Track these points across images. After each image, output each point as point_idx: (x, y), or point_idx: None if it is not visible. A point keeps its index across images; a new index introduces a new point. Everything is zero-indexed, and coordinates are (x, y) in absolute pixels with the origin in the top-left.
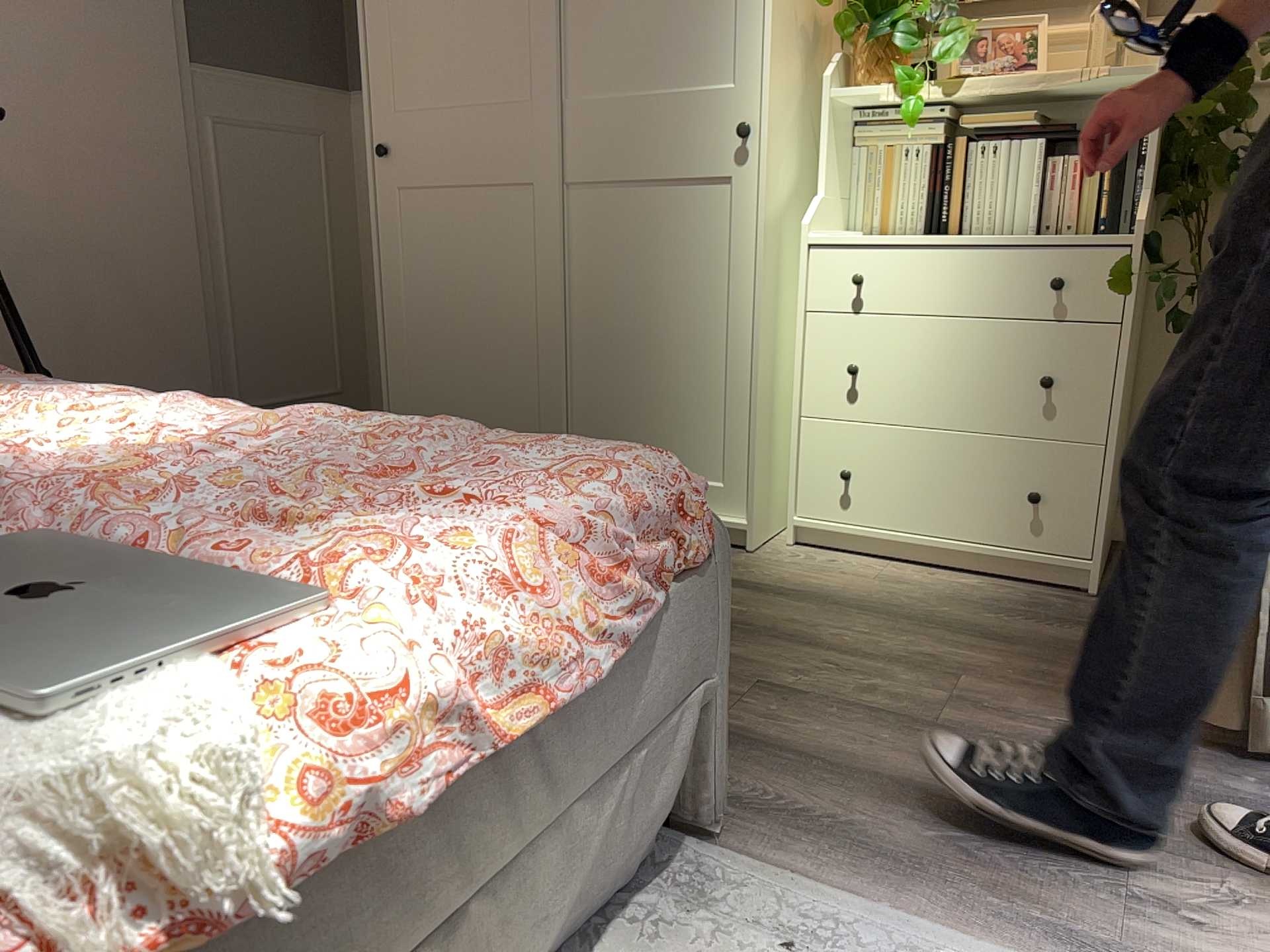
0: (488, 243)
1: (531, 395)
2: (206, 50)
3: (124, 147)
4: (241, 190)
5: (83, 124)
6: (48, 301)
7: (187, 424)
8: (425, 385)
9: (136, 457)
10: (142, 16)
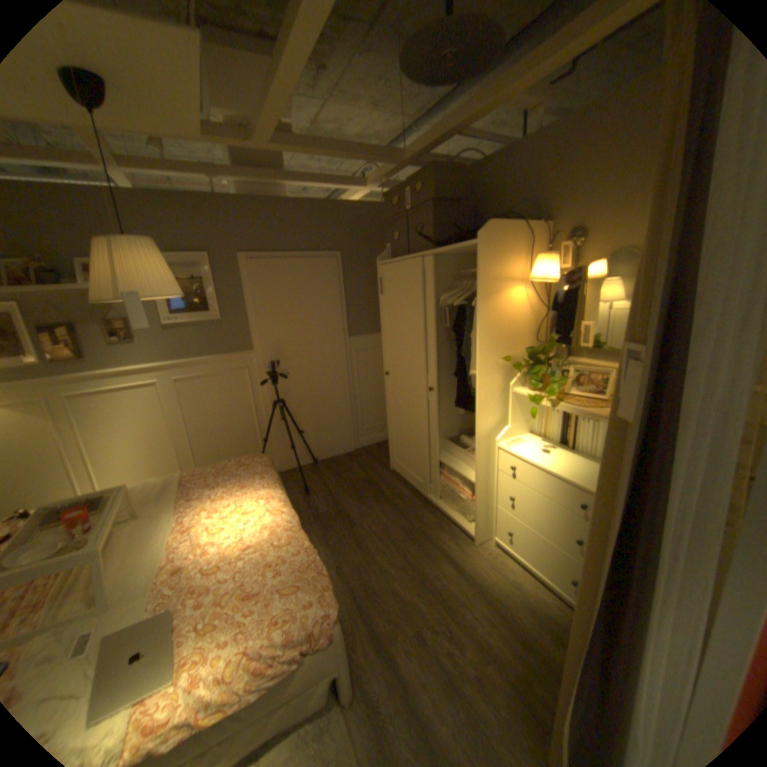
0: (409, 410)
1: (419, 460)
2: (351, 333)
3: (326, 367)
4: (361, 369)
5: (314, 364)
6: (305, 410)
7: (258, 526)
8: (397, 444)
9: (225, 557)
10: (331, 331)
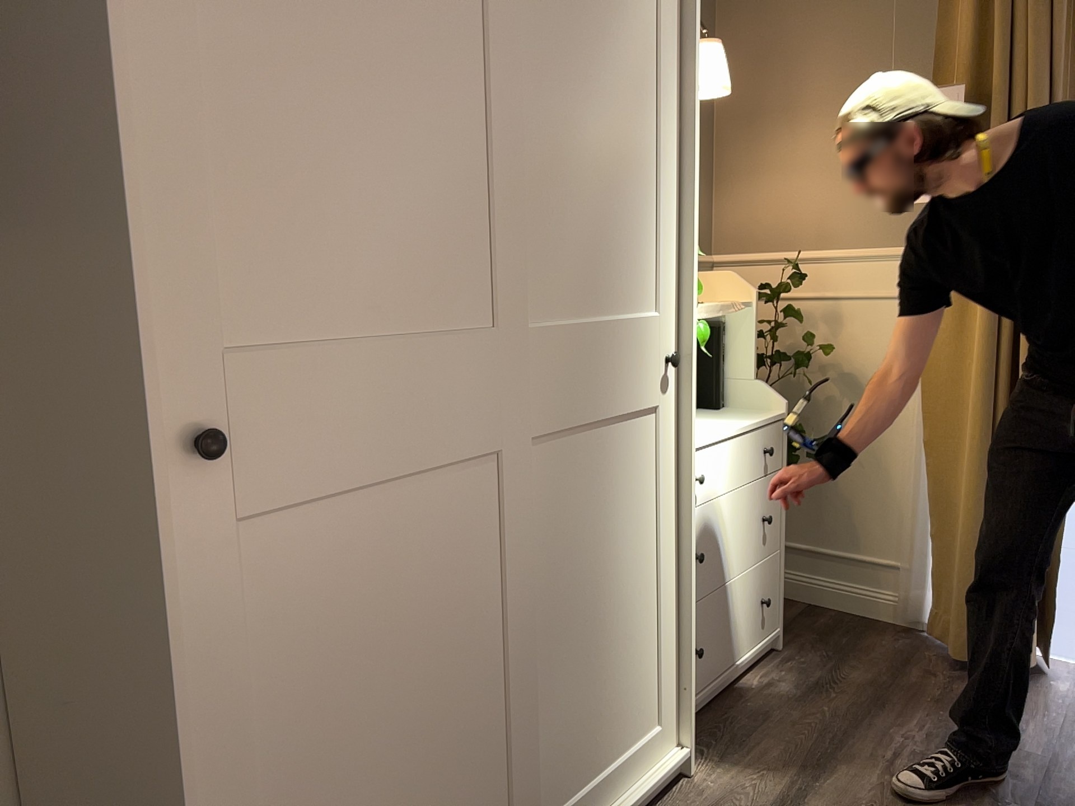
0: (424, 565)
1: (492, 777)
2: None
3: None
4: None
5: None
6: None
7: None
8: None
9: None
10: None
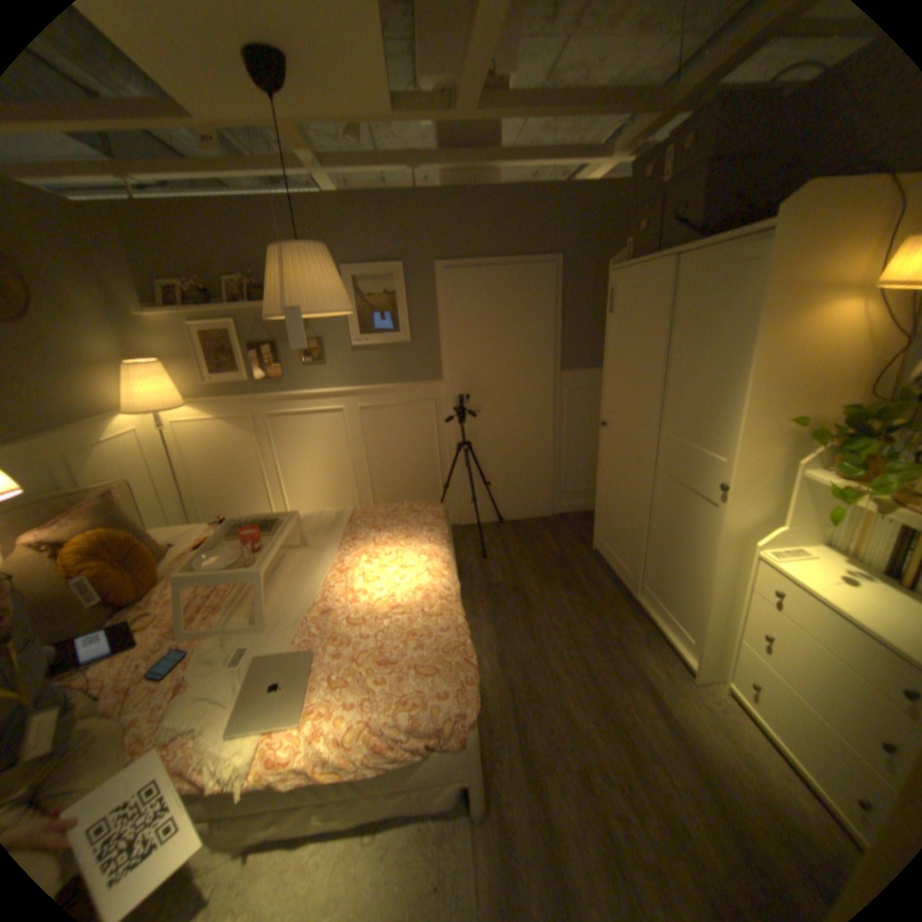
0: (628, 477)
1: (633, 547)
2: (565, 365)
3: (526, 408)
4: (573, 415)
5: (512, 402)
6: (495, 458)
7: (413, 585)
8: (606, 519)
9: (373, 610)
10: (538, 361)
